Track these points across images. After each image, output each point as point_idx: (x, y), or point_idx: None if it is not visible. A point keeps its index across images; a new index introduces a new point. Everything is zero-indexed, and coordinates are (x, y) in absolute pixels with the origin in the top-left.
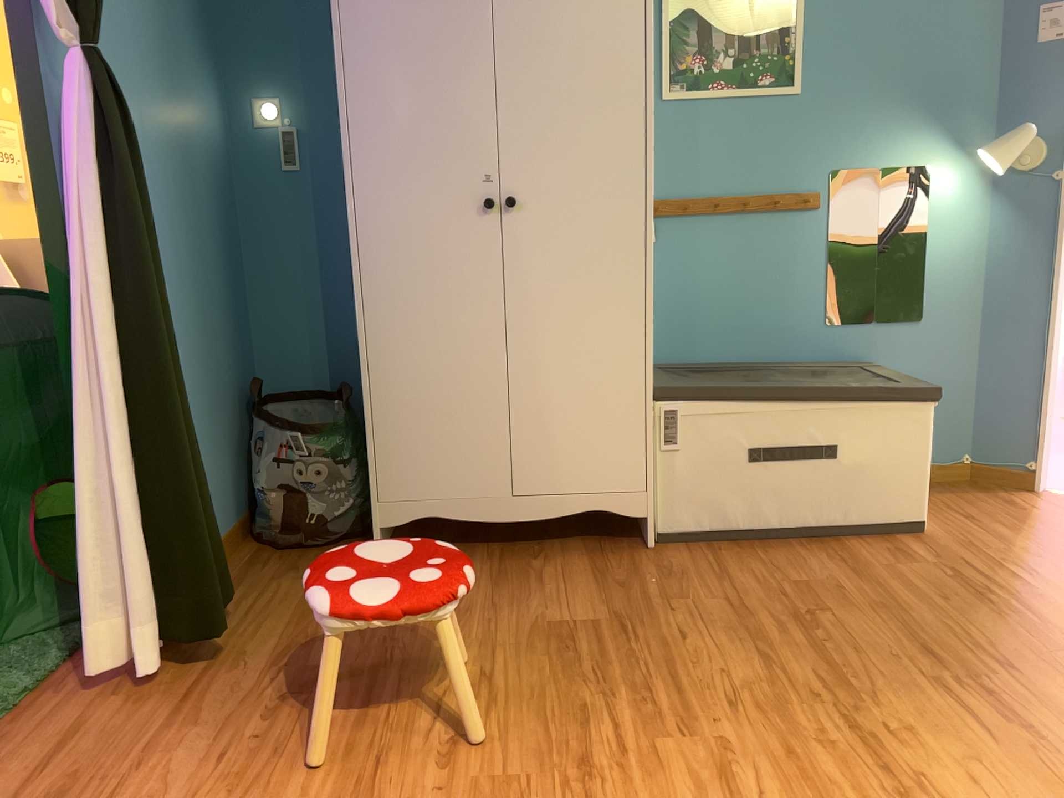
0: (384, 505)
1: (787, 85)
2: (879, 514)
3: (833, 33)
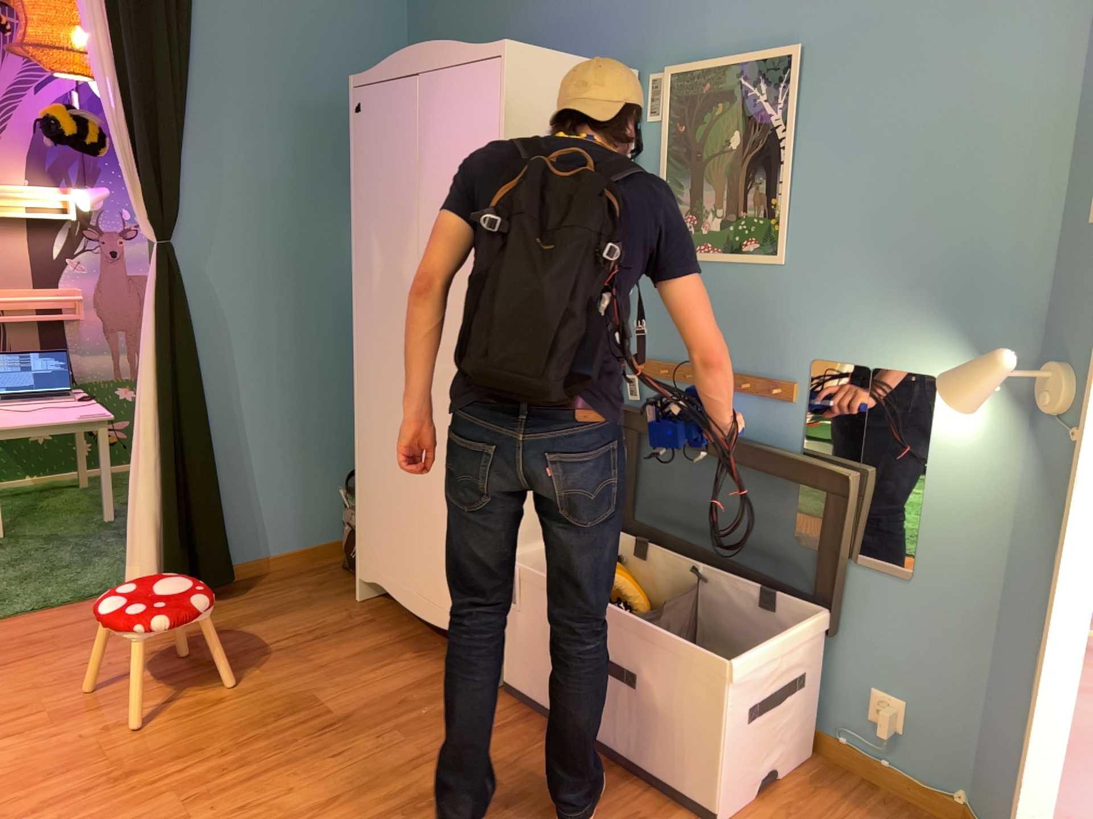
0: (360, 563)
1: (770, 253)
2: (677, 777)
3: (827, 195)
